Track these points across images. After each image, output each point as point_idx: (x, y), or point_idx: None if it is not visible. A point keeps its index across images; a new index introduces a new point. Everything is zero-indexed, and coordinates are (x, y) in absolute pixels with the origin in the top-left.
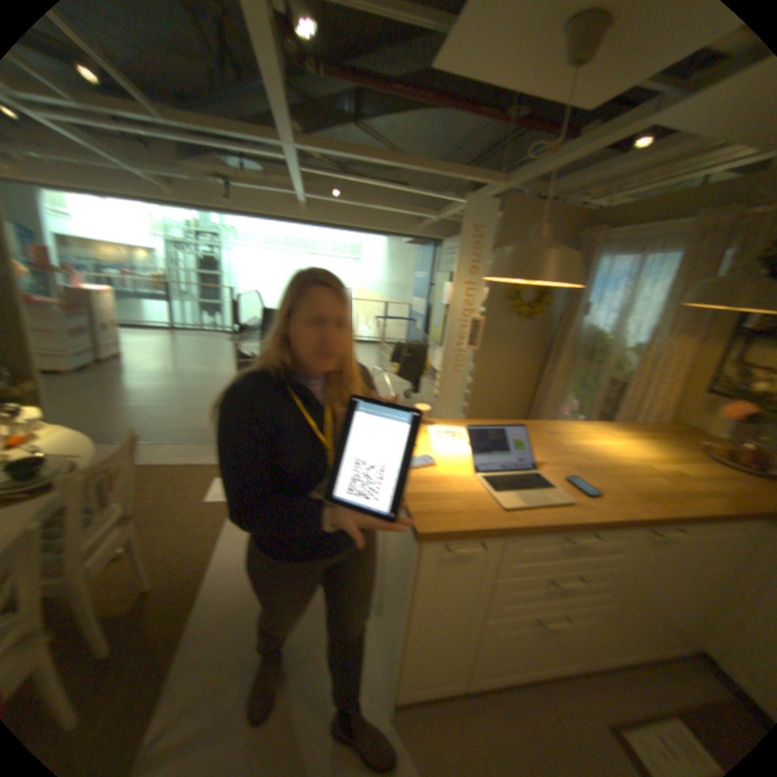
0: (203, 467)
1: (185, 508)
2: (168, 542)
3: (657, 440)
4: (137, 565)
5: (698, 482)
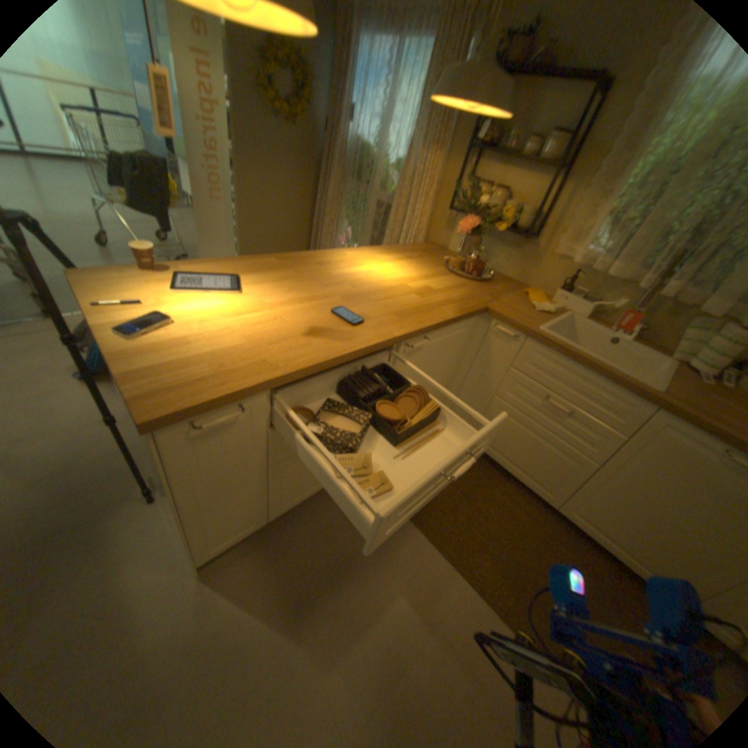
0: None
1: None
2: None
3: (413, 260)
4: None
5: (439, 294)
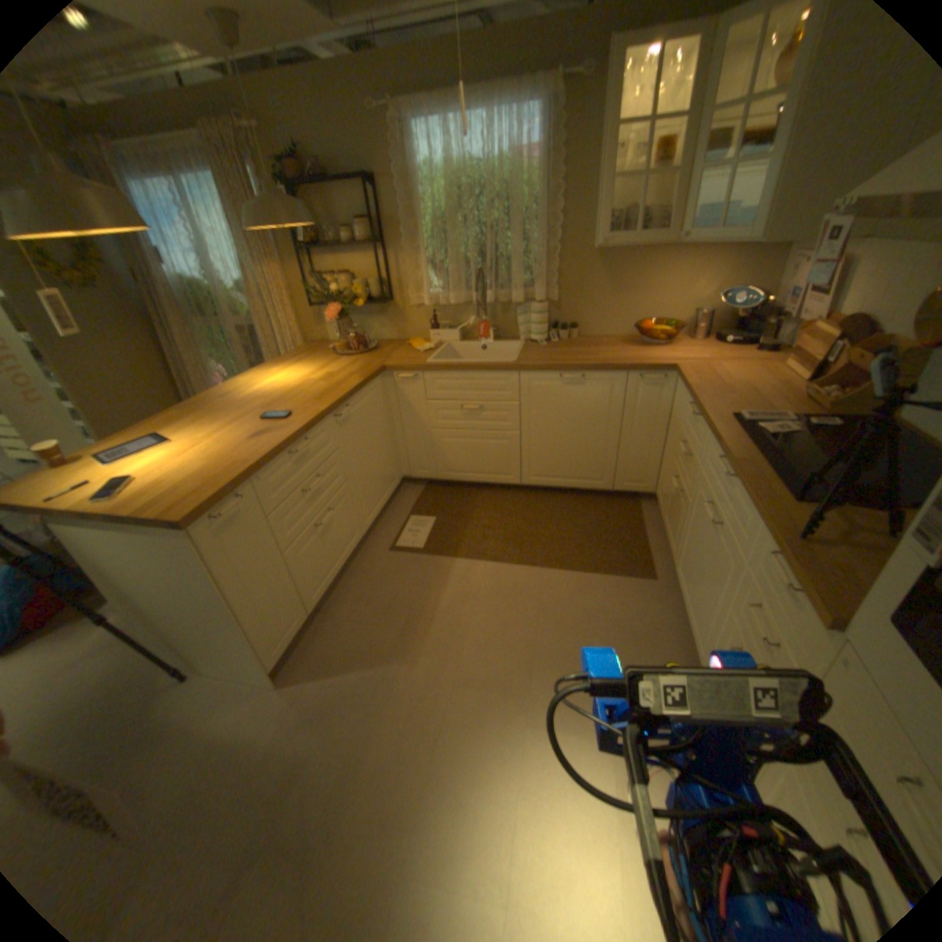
0: None
1: None
2: None
3: (302, 362)
4: None
5: (338, 374)
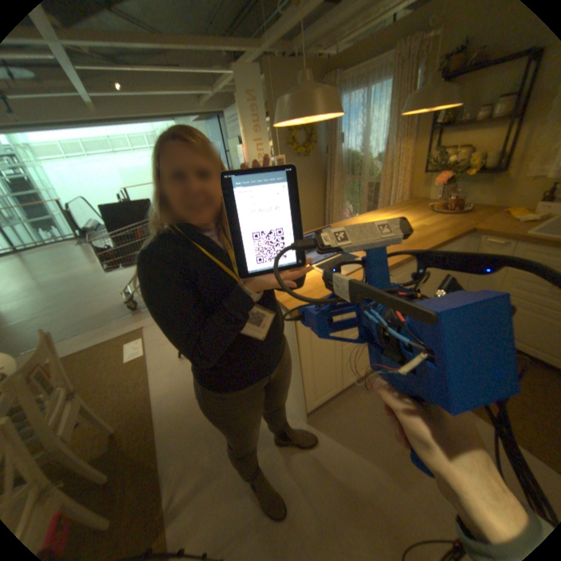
0: (111, 341)
1: (113, 372)
2: (113, 397)
3: (404, 212)
4: (98, 420)
5: (432, 227)
